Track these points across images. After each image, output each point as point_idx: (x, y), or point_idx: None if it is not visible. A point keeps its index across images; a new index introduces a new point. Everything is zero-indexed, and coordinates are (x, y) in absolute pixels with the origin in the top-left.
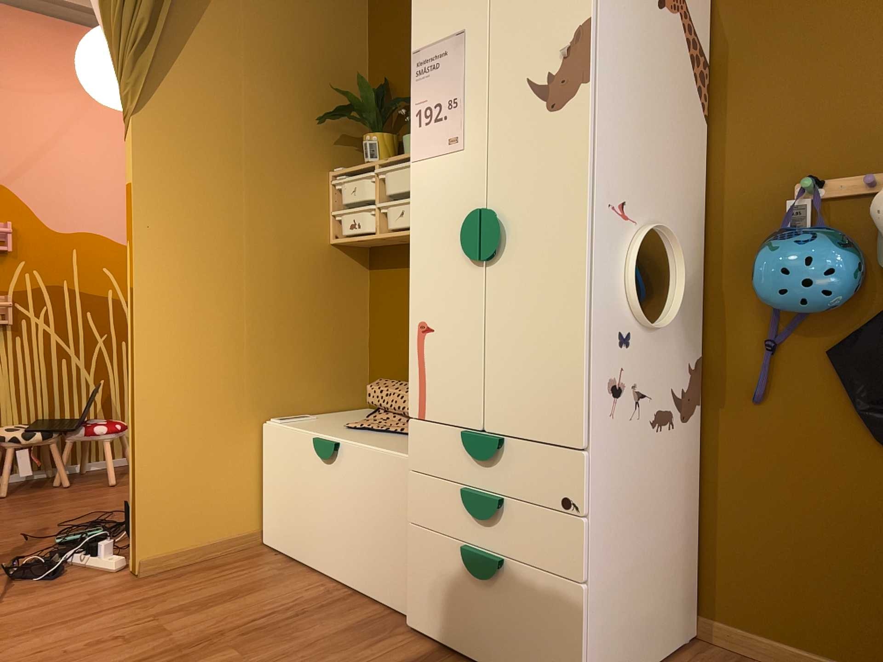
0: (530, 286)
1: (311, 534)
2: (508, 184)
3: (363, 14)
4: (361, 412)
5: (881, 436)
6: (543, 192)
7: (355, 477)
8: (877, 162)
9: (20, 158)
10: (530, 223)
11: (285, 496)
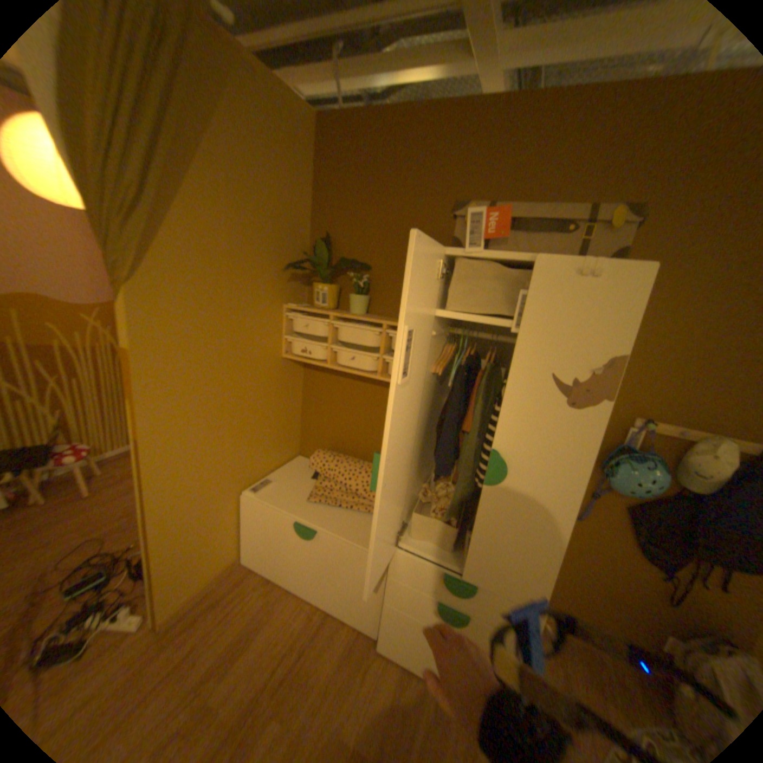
0: (520, 512)
1: (289, 573)
2: (515, 441)
3: (310, 170)
4: (300, 464)
5: (648, 556)
6: (547, 458)
7: (332, 554)
8: (690, 421)
9: None
10: (531, 474)
11: (264, 544)
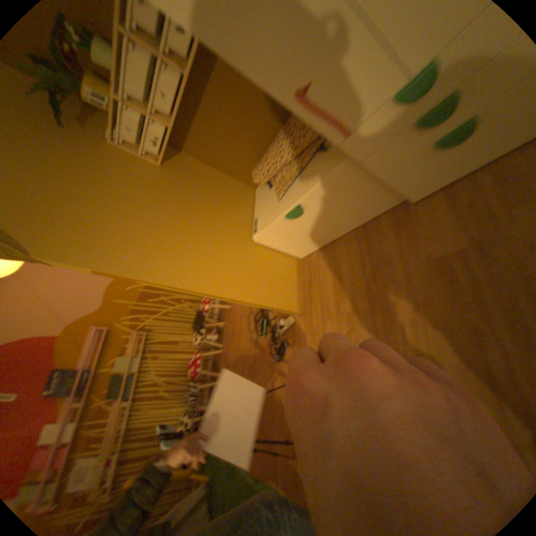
0: None
1: (321, 235)
2: None
3: None
4: (260, 191)
5: None
6: None
7: (322, 201)
8: None
9: (49, 317)
10: None
11: (294, 241)
